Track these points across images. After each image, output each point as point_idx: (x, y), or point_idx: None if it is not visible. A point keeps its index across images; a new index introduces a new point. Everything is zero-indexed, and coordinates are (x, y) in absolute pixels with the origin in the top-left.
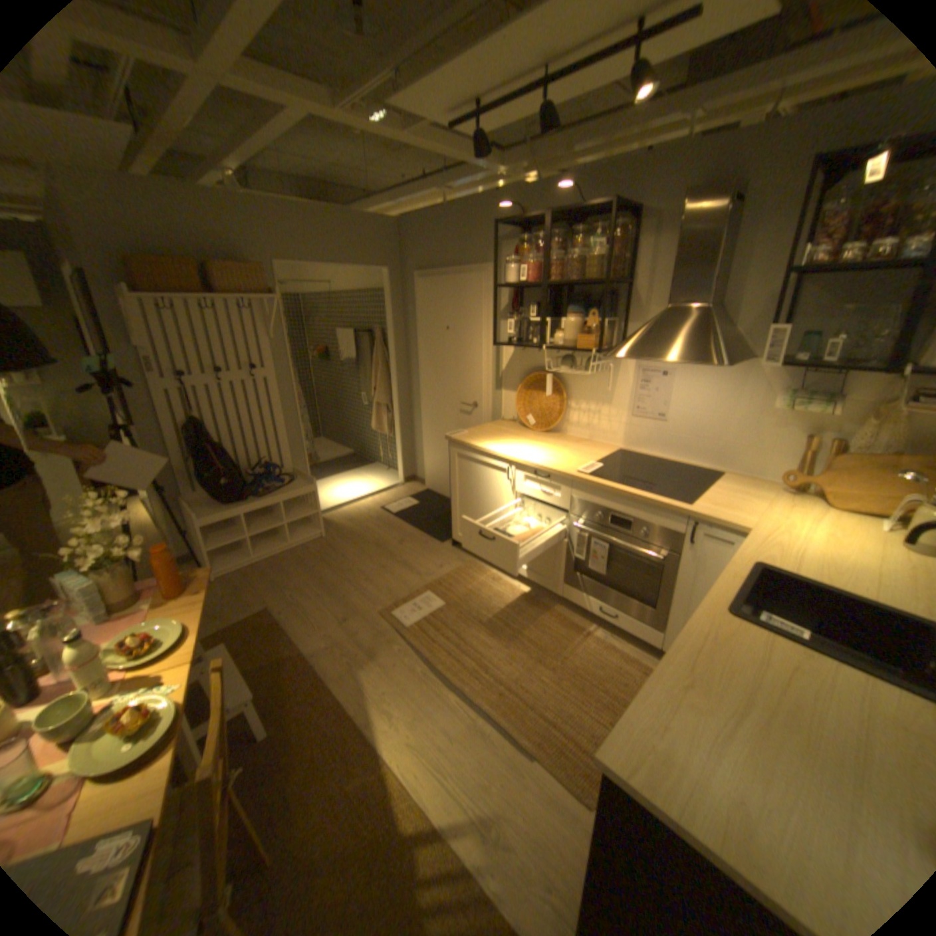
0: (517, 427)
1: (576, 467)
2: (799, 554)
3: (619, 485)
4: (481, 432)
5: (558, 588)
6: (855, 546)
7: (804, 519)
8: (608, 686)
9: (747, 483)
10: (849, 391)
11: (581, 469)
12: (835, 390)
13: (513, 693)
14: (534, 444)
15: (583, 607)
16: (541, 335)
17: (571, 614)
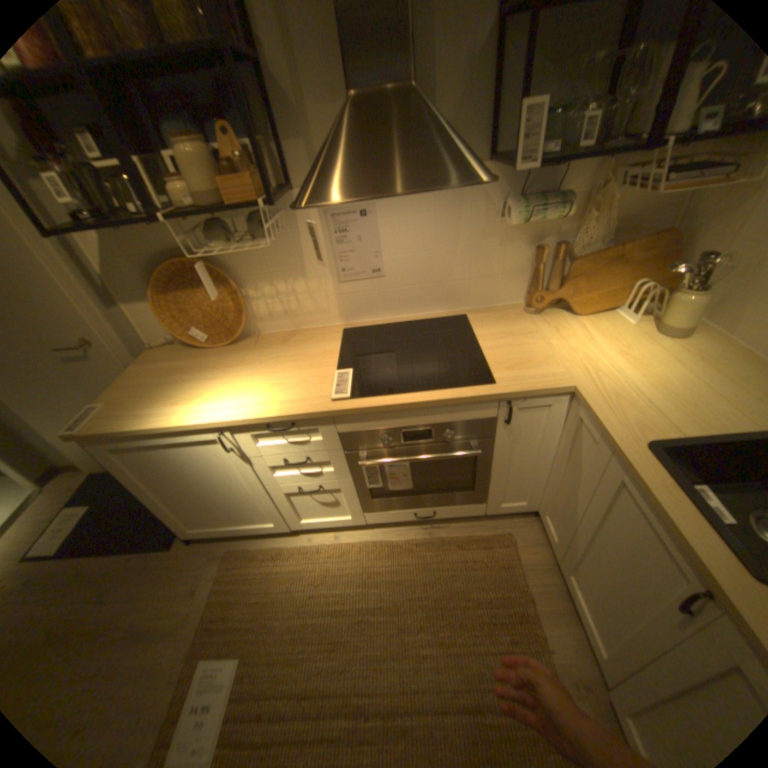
0: (184, 351)
1: (322, 389)
2: (640, 398)
3: (399, 394)
4: (129, 389)
5: (358, 520)
6: (644, 355)
7: (581, 342)
8: (475, 595)
9: (493, 318)
10: (564, 185)
11: (333, 390)
12: (551, 186)
13: (411, 711)
14: (232, 374)
15: (395, 520)
16: (139, 192)
17: (382, 531)
